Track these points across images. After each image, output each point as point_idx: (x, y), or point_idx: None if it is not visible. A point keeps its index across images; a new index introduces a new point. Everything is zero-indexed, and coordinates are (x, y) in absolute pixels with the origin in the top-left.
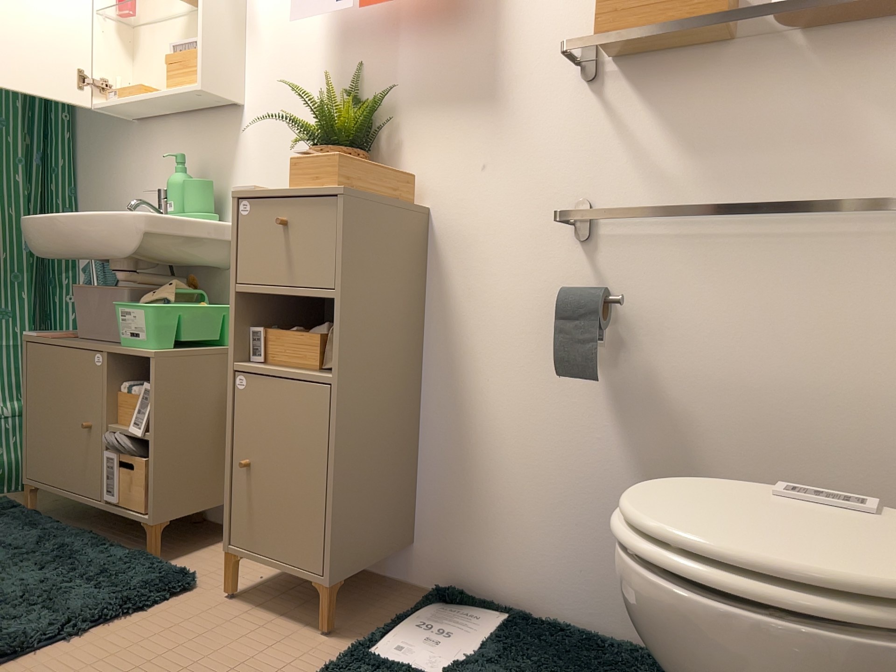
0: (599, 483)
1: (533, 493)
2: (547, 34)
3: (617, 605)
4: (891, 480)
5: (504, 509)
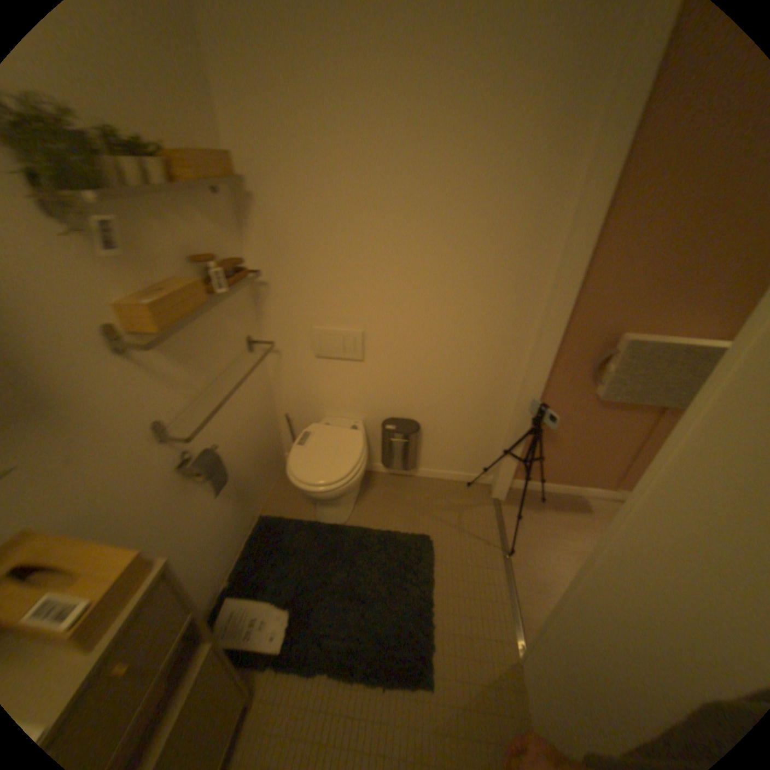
0: (215, 519)
1: (198, 560)
2: (66, 327)
3: (234, 542)
4: (263, 425)
5: (191, 585)
